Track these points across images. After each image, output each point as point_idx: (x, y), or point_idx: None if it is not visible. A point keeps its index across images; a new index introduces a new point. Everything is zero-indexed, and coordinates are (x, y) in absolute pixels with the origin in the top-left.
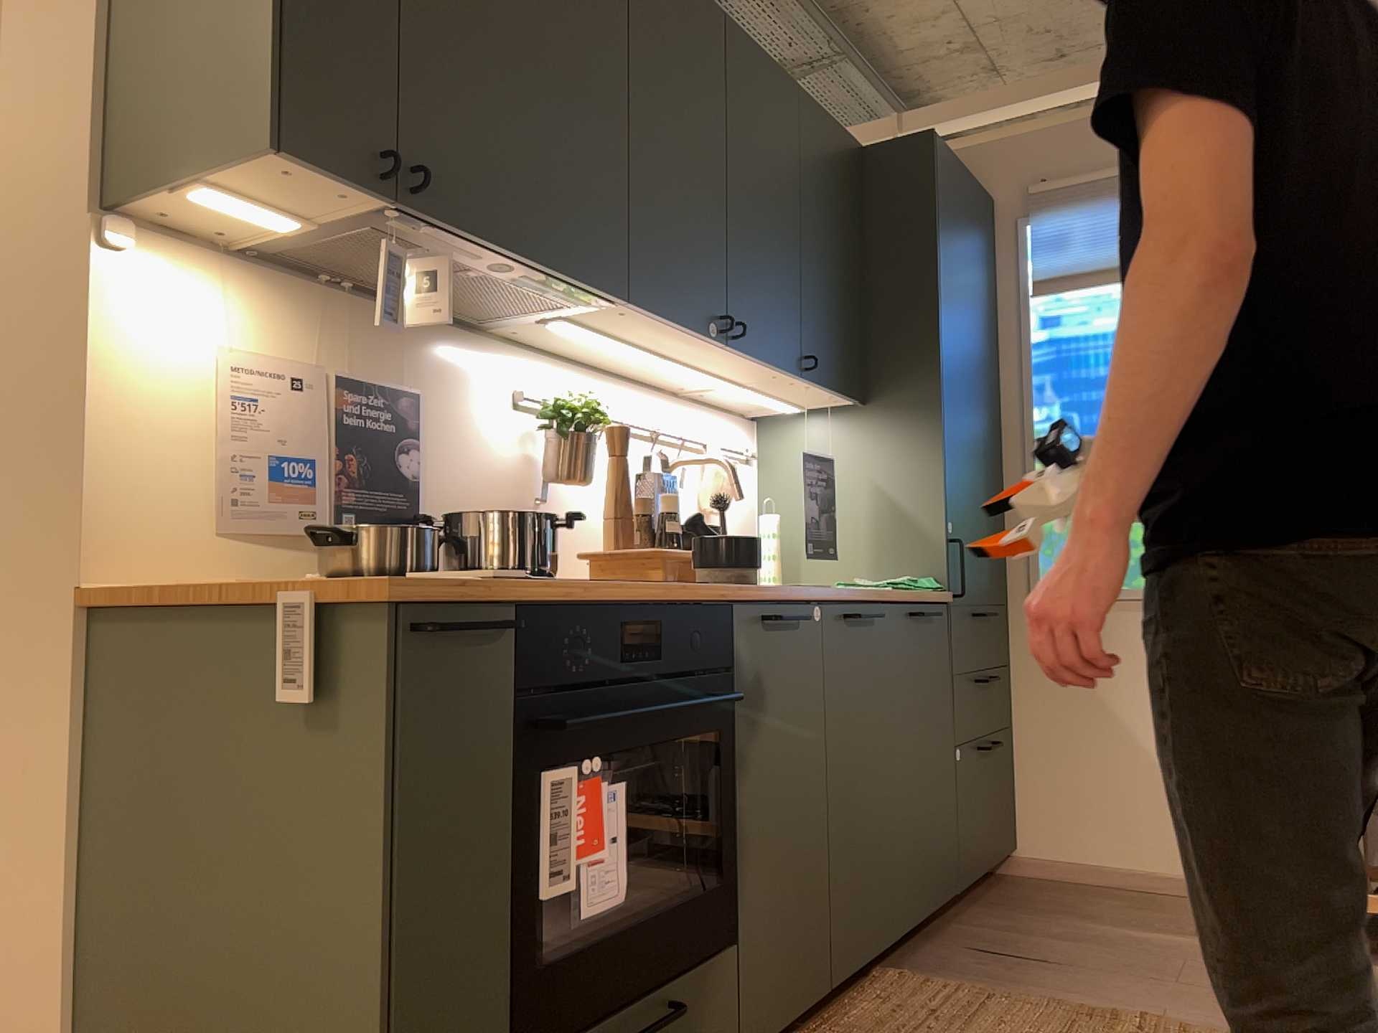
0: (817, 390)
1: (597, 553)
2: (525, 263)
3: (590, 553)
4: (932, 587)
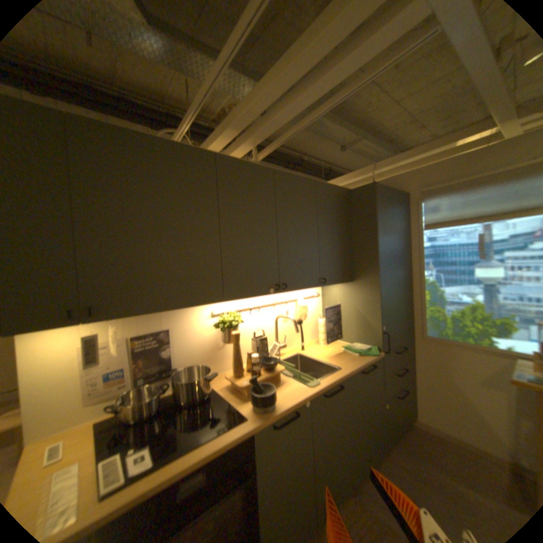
0: (330, 284)
1: (228, 379)
2: (166, 310)
3: (227, 378)
4: (374, 354)
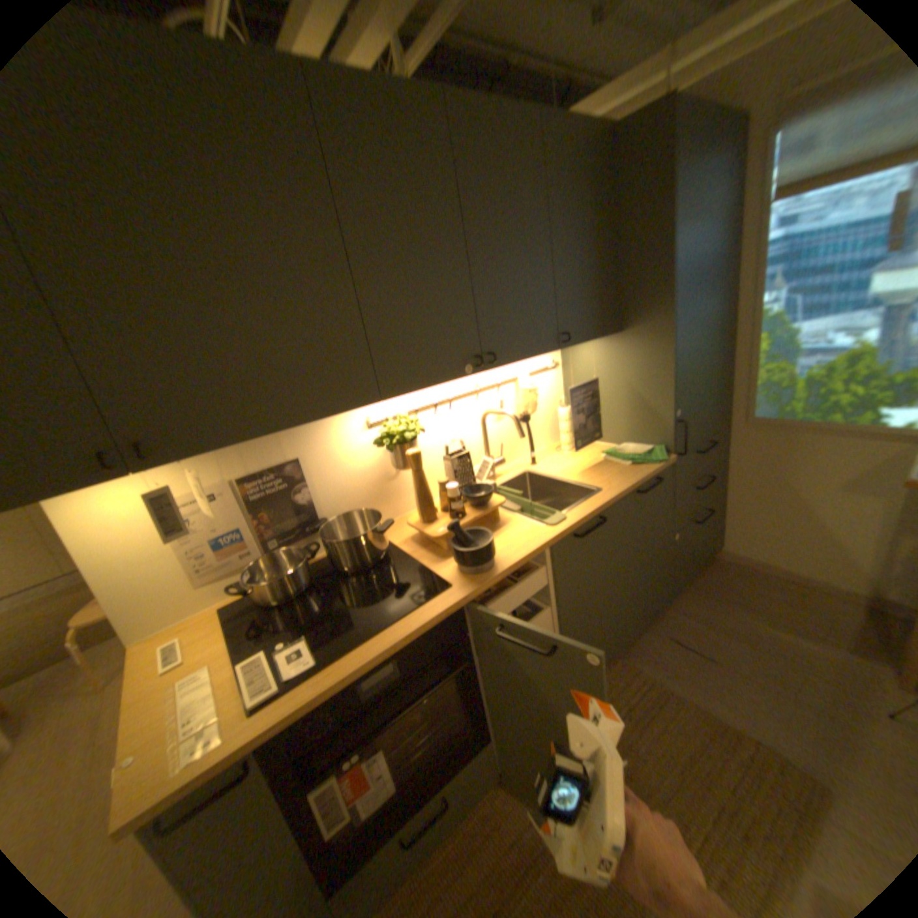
0: (578, 342)
1: (413, 527)
2: (278, 430)
3: (410, 525)
4: (658, 460)
